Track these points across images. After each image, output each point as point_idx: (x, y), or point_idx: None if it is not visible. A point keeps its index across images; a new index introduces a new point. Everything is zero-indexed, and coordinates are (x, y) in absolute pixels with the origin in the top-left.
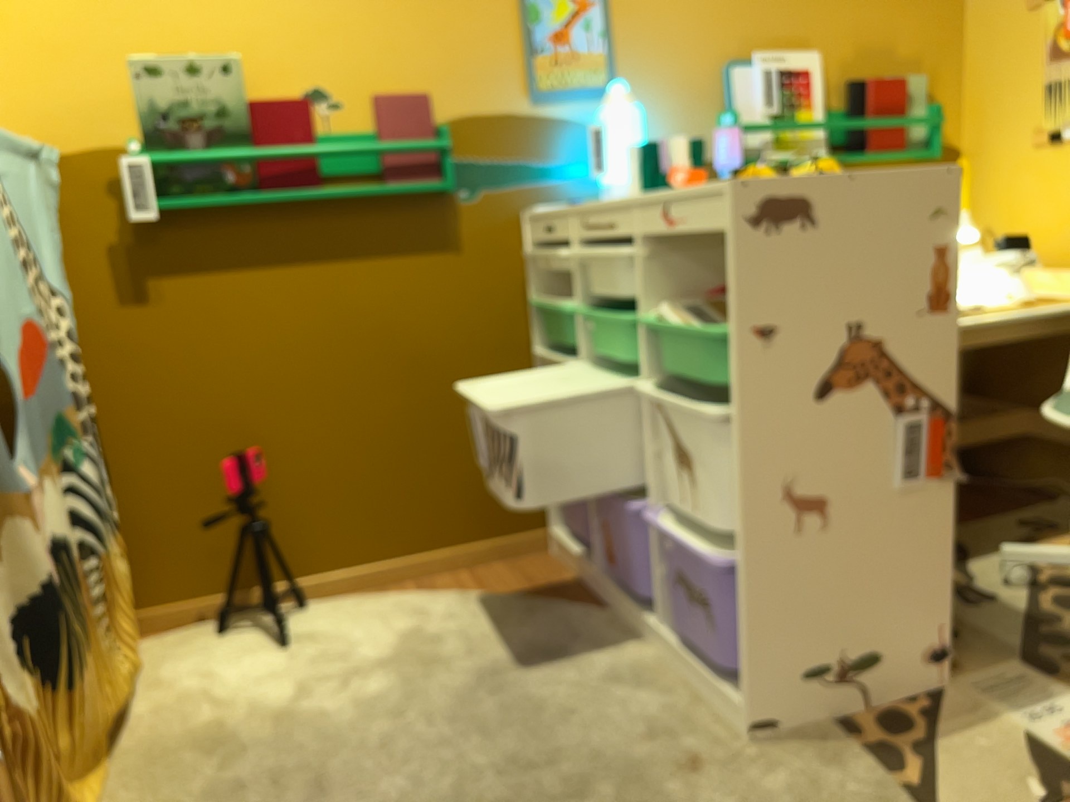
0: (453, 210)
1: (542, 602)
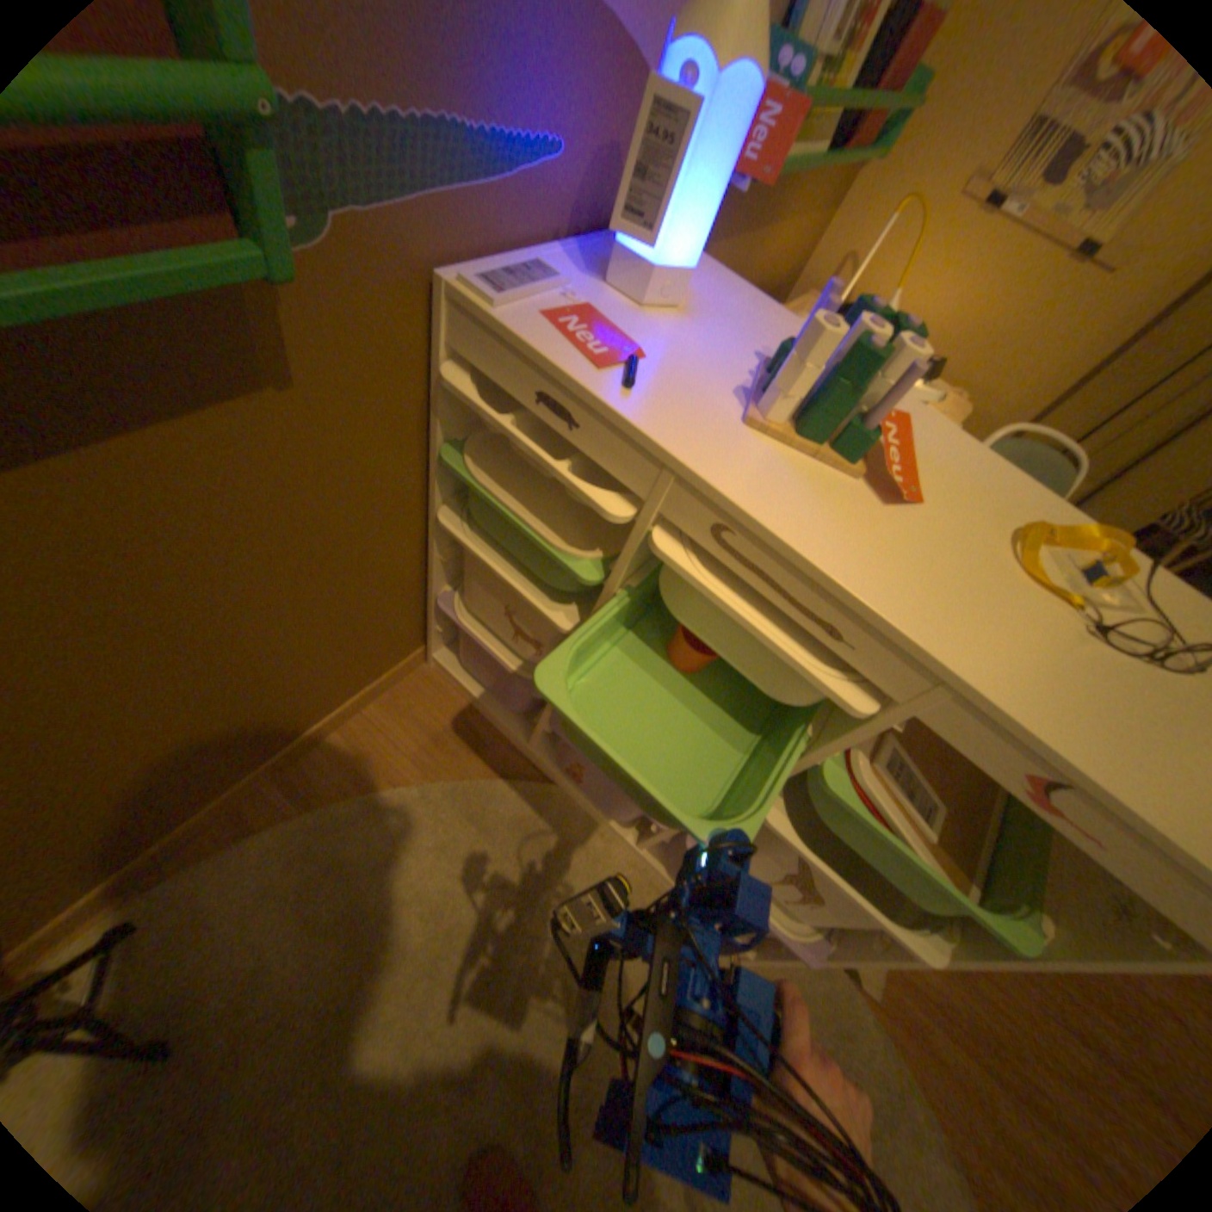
0: (266, 276)
1: (478, 788)
